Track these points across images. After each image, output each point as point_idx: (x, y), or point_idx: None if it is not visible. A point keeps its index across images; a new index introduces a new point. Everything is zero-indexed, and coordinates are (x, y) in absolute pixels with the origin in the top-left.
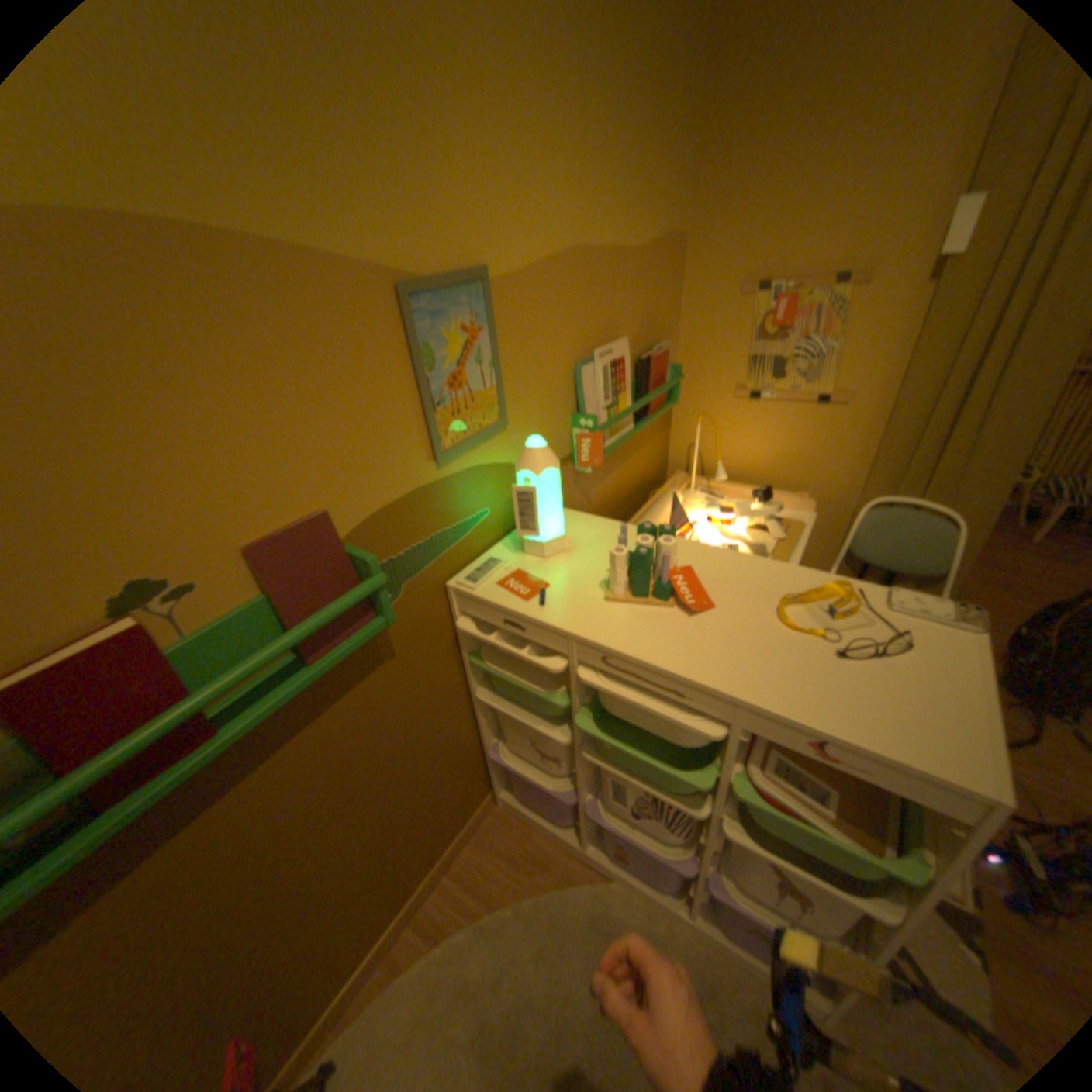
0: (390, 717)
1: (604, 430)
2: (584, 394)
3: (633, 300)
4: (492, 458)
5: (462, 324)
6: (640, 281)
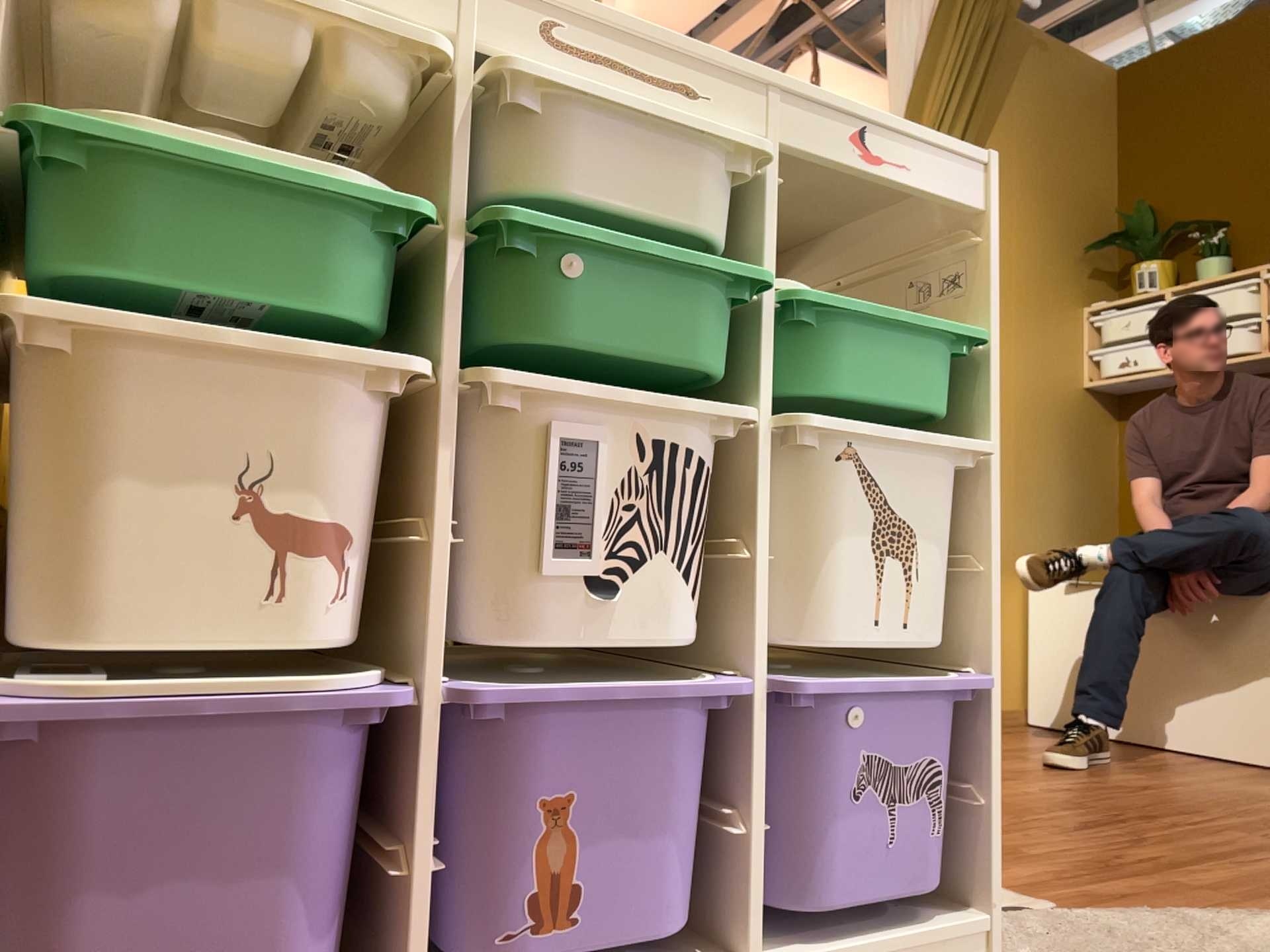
0: None
1: None
2: None
3: None
4: None
5: None
6: None
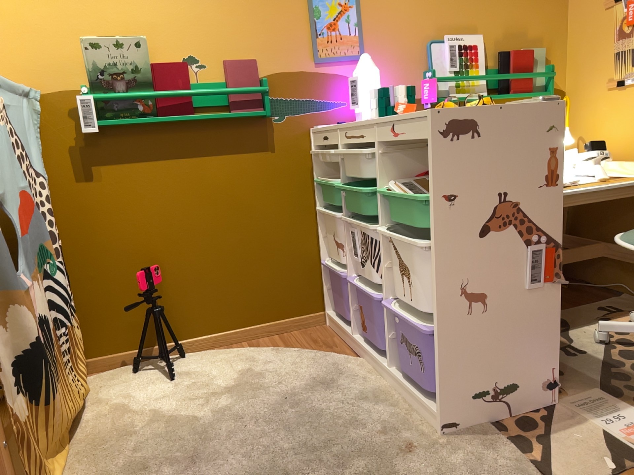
0: (264, 184)
1: (438, 79)
2: (432, 60)
3: (493, 16)
4: (352, 75)
5: (338, 4)
6: (501, 5)
